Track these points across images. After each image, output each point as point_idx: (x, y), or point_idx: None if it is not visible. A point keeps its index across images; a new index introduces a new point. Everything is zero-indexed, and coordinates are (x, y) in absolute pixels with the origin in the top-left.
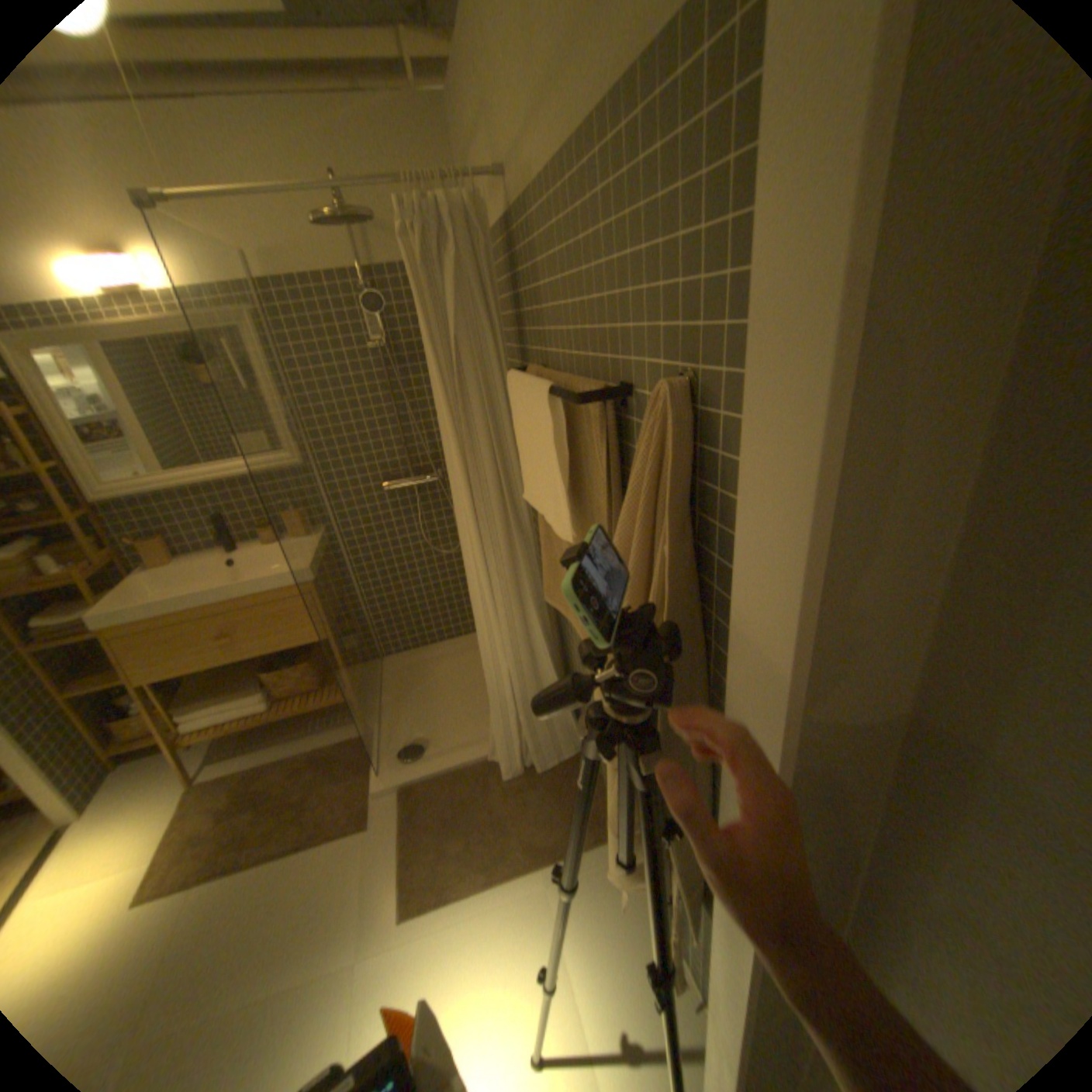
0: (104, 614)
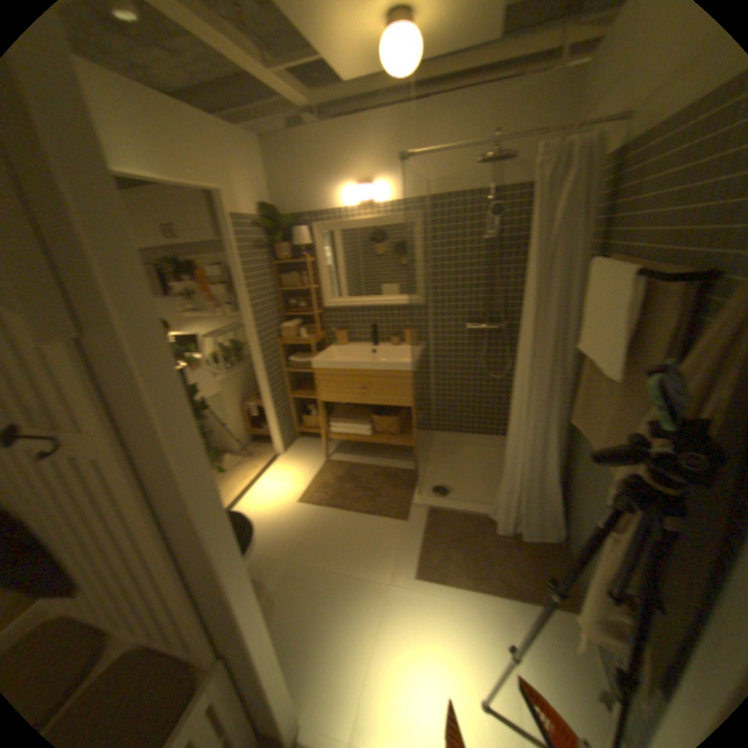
0: (320, 361)
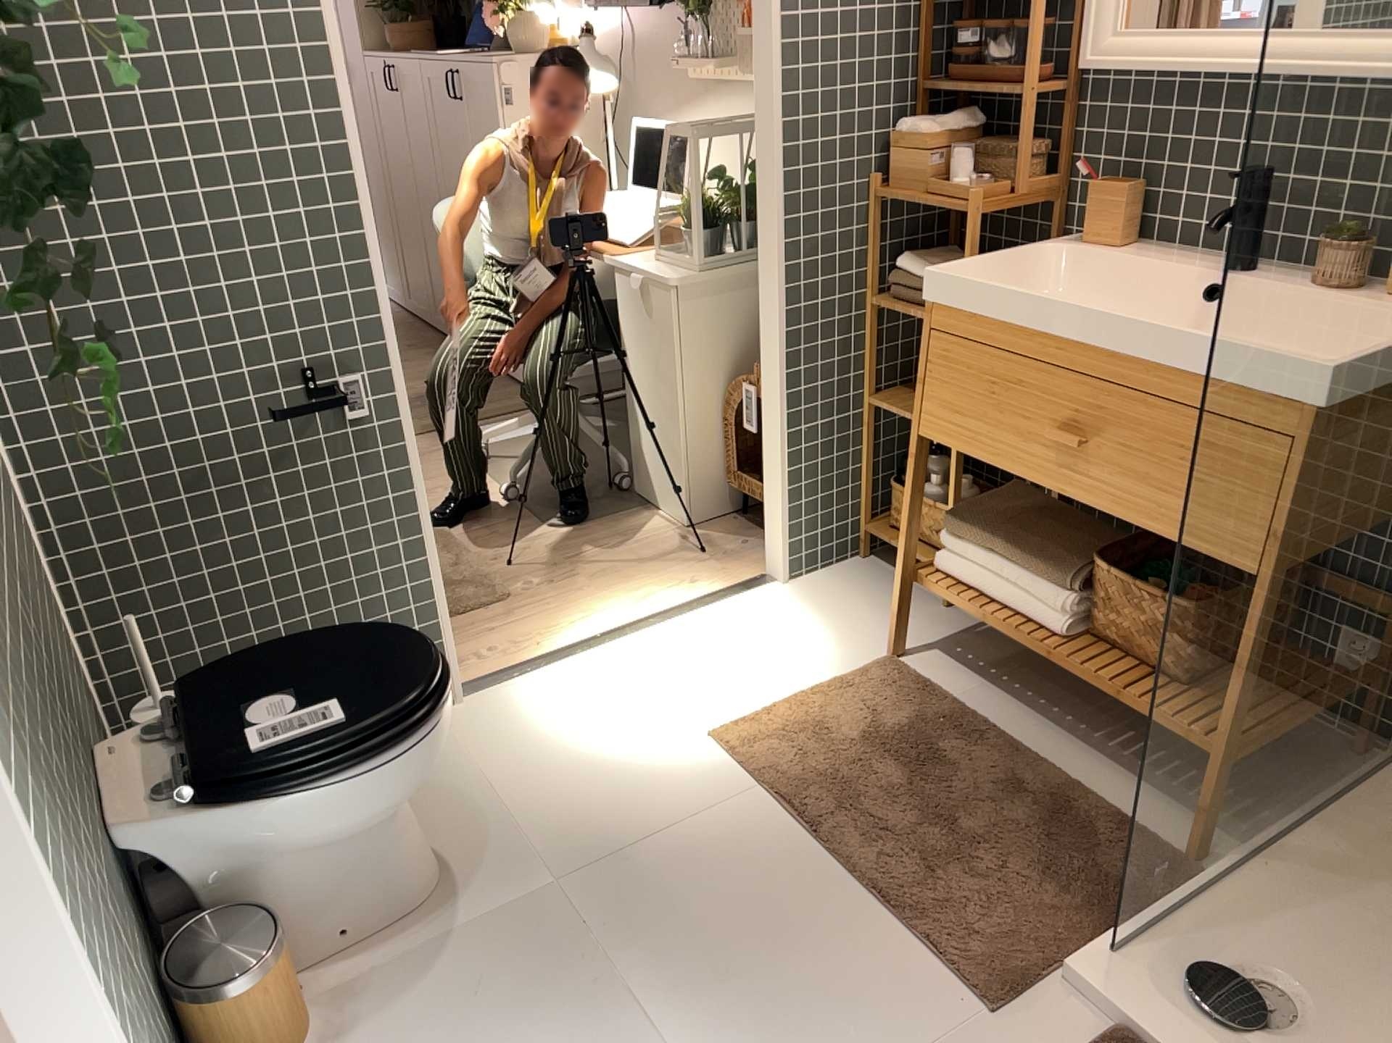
0: (957, 280)
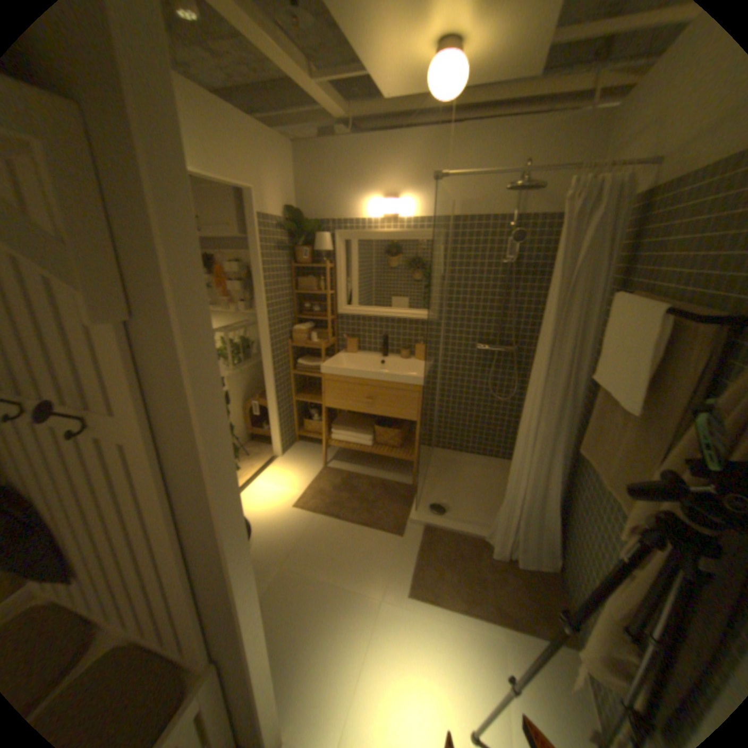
0: (327, 367)
